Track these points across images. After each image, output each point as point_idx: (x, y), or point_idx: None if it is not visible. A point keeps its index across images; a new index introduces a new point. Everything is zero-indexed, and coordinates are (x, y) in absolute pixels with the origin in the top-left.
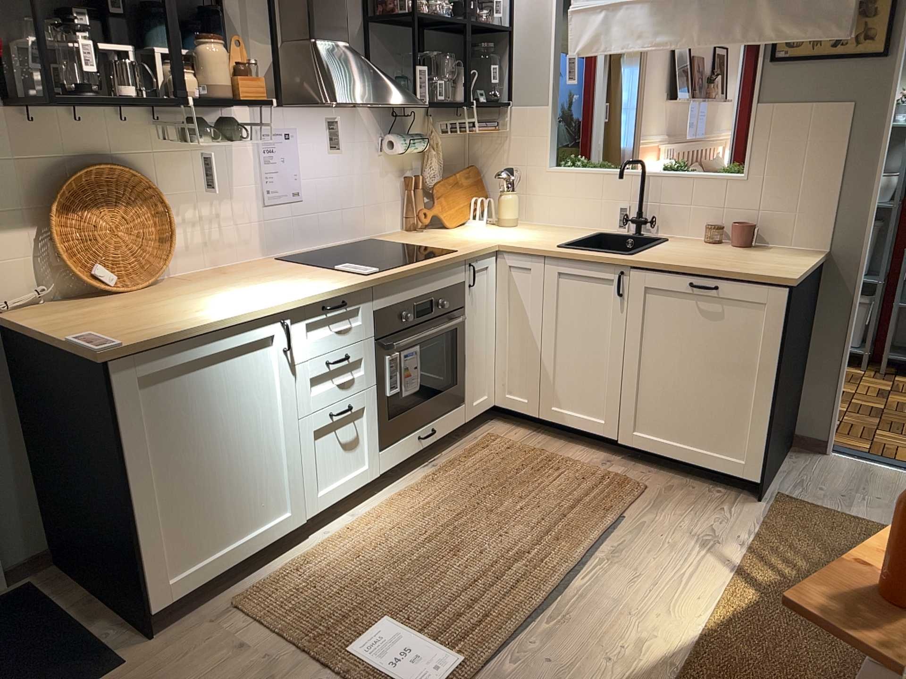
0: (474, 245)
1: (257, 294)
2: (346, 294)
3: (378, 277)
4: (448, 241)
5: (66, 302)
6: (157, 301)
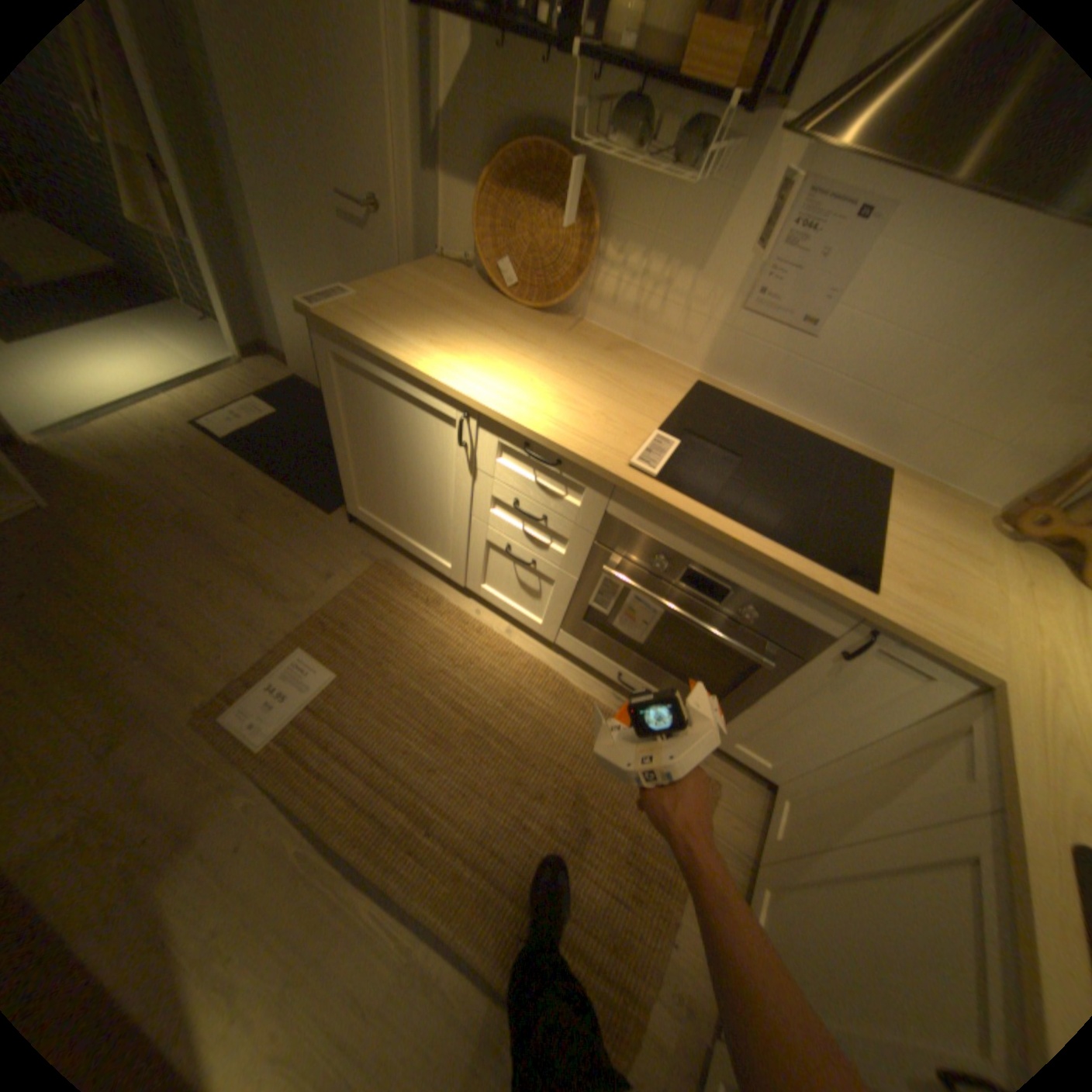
0: (954, 629)
1: (510, 376)
2: (563, 457)
3: (624, 481)
4: (956, 581)
5: (482, 278)
6: (483, 318)
